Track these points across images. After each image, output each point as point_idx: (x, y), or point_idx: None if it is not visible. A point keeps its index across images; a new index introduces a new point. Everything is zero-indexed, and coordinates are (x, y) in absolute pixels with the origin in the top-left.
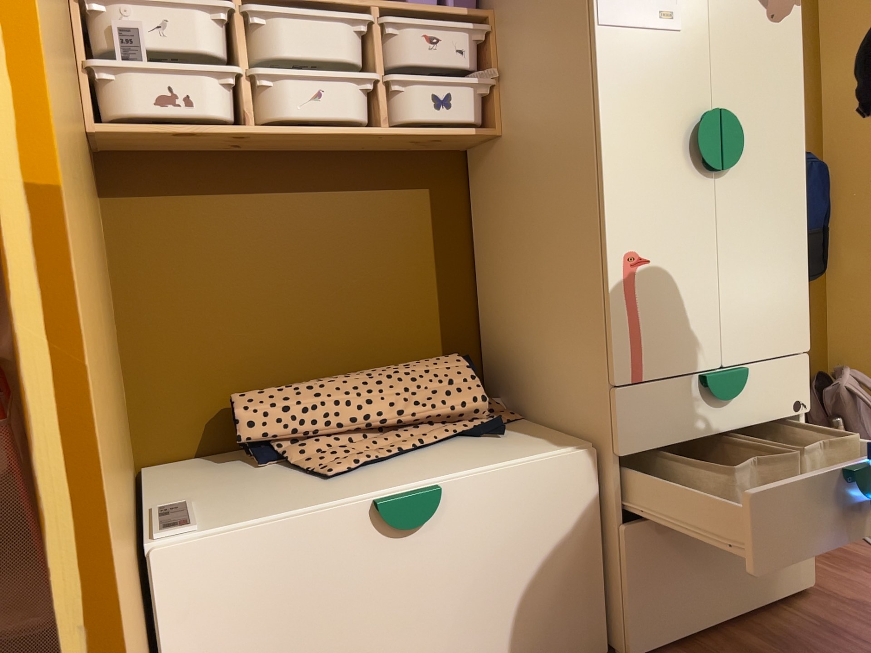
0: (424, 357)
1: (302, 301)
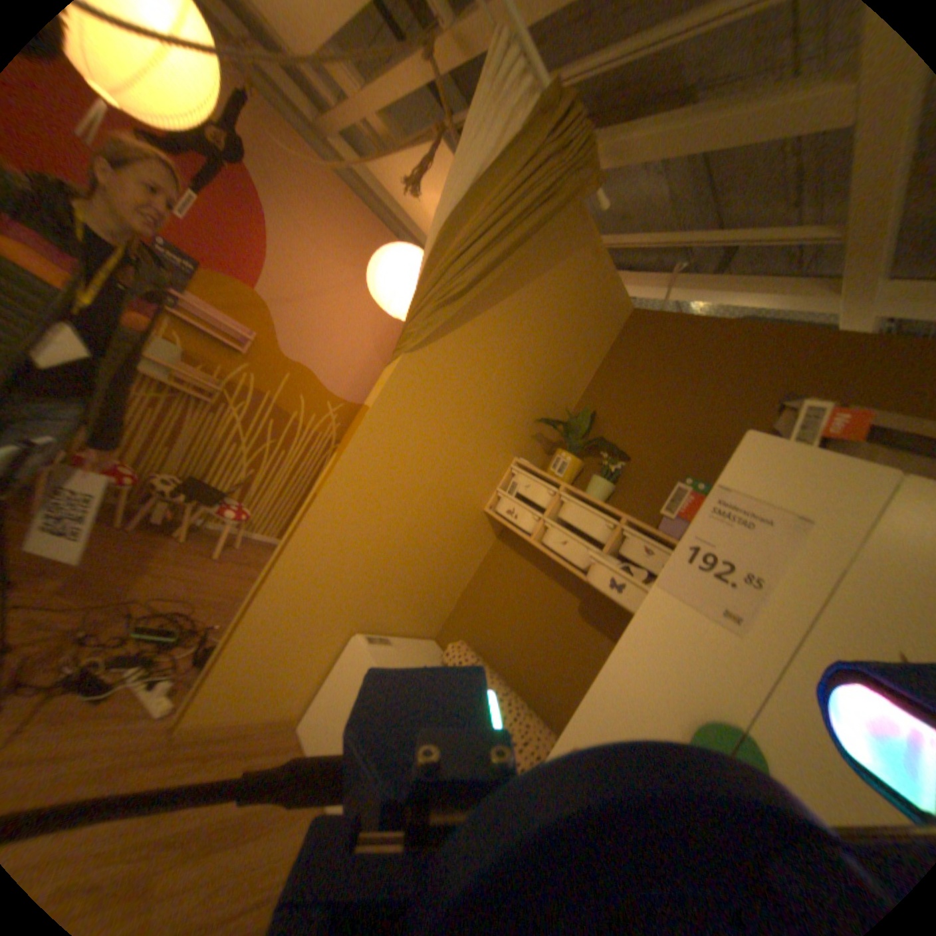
0: (559, 734)
1: (526, 638)
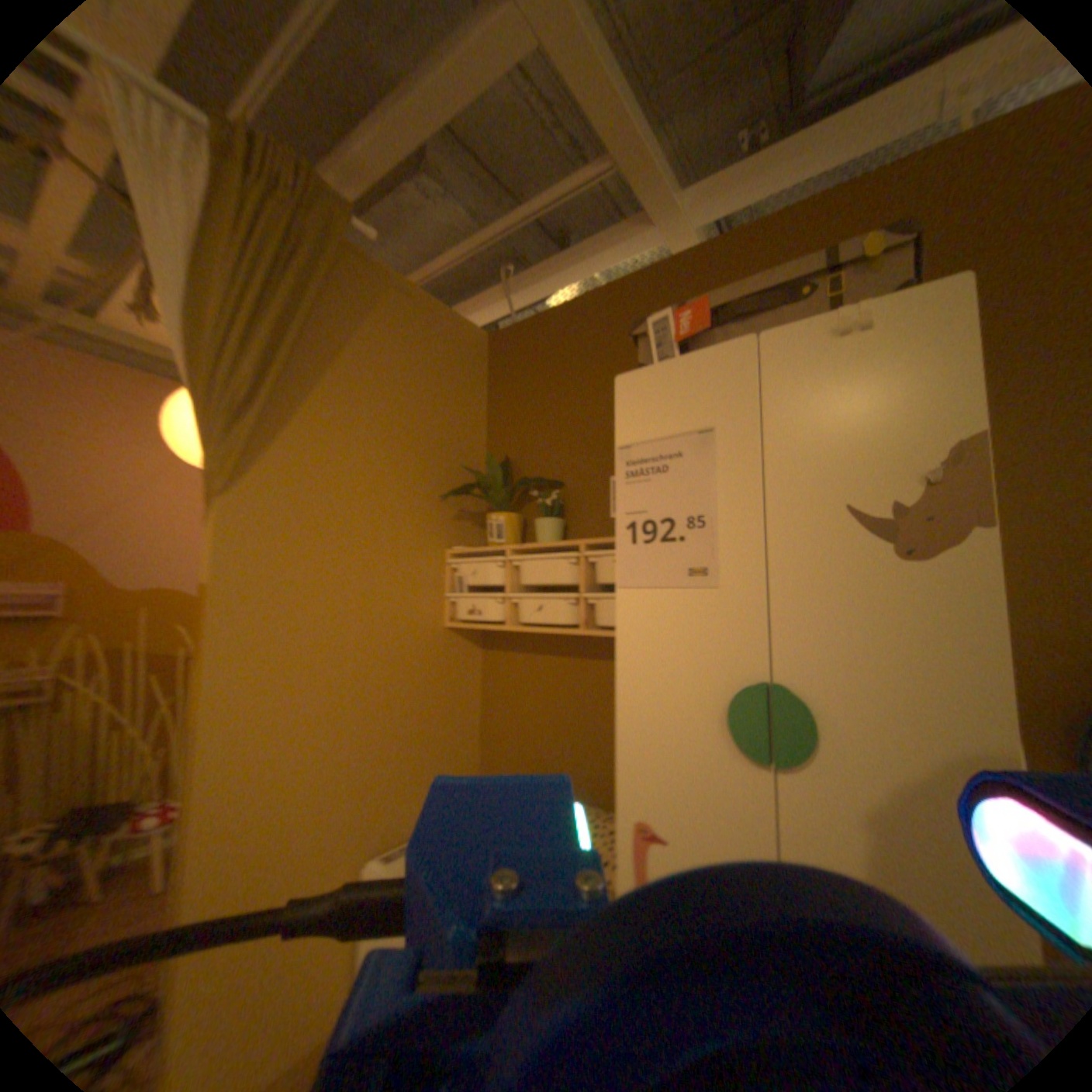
0: None
1: (566, 735)
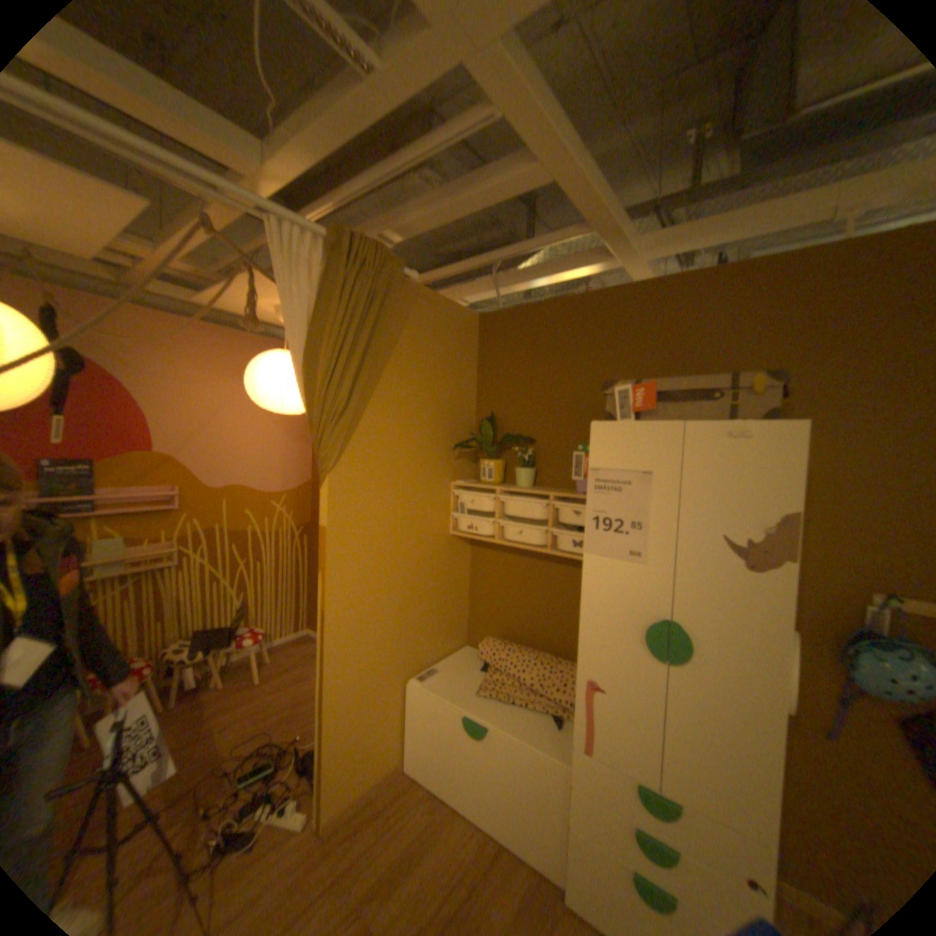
0: None
1: (531, 608)
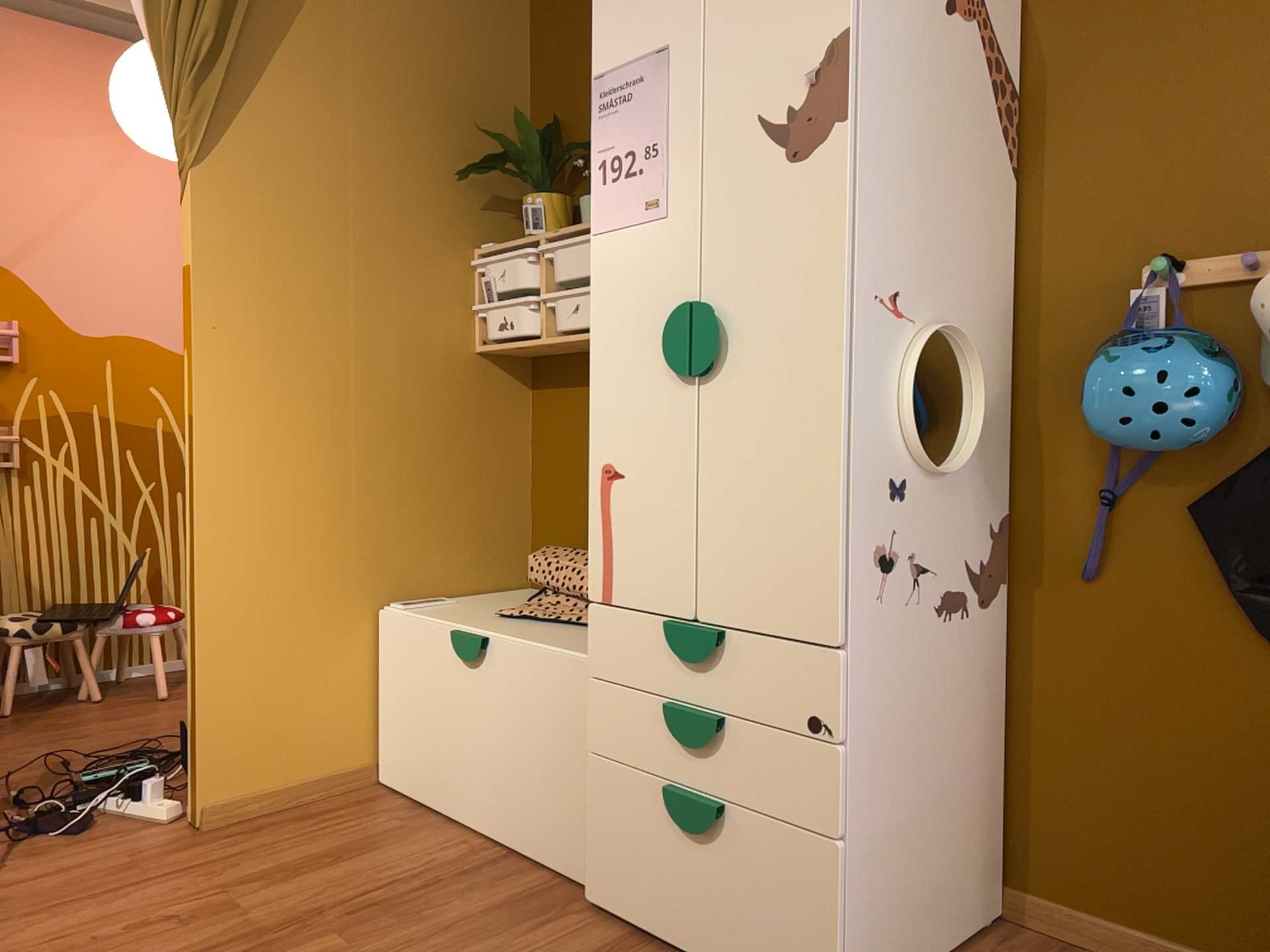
0: None
1: None
